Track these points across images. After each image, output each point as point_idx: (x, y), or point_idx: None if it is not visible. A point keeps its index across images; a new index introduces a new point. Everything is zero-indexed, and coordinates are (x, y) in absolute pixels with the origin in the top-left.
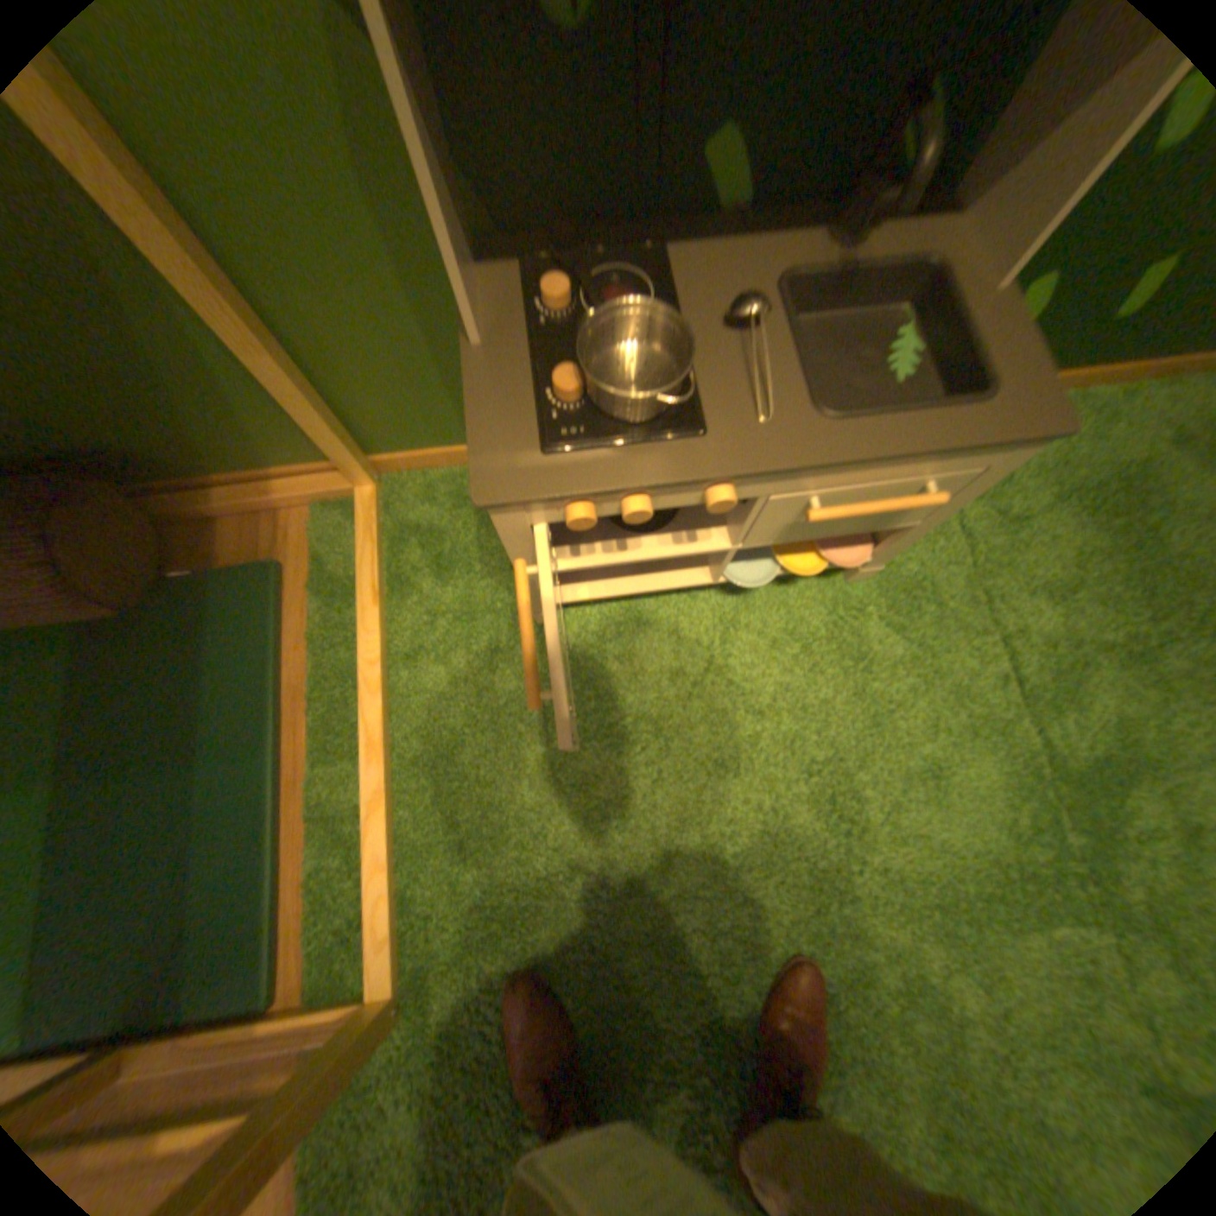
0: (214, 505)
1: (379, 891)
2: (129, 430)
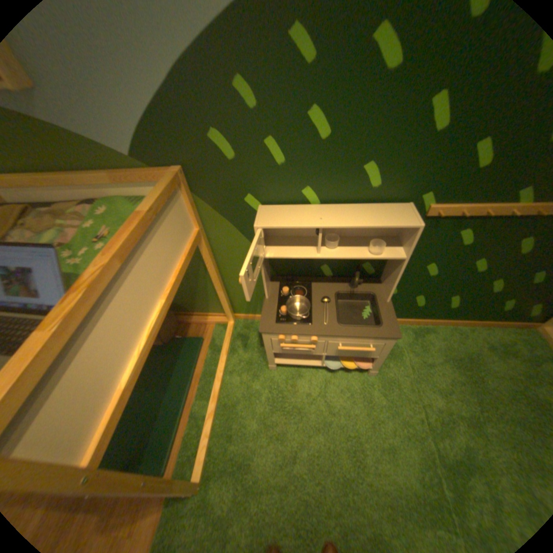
0: (192, 321)
1: (204, 444)
2: (183, 301)
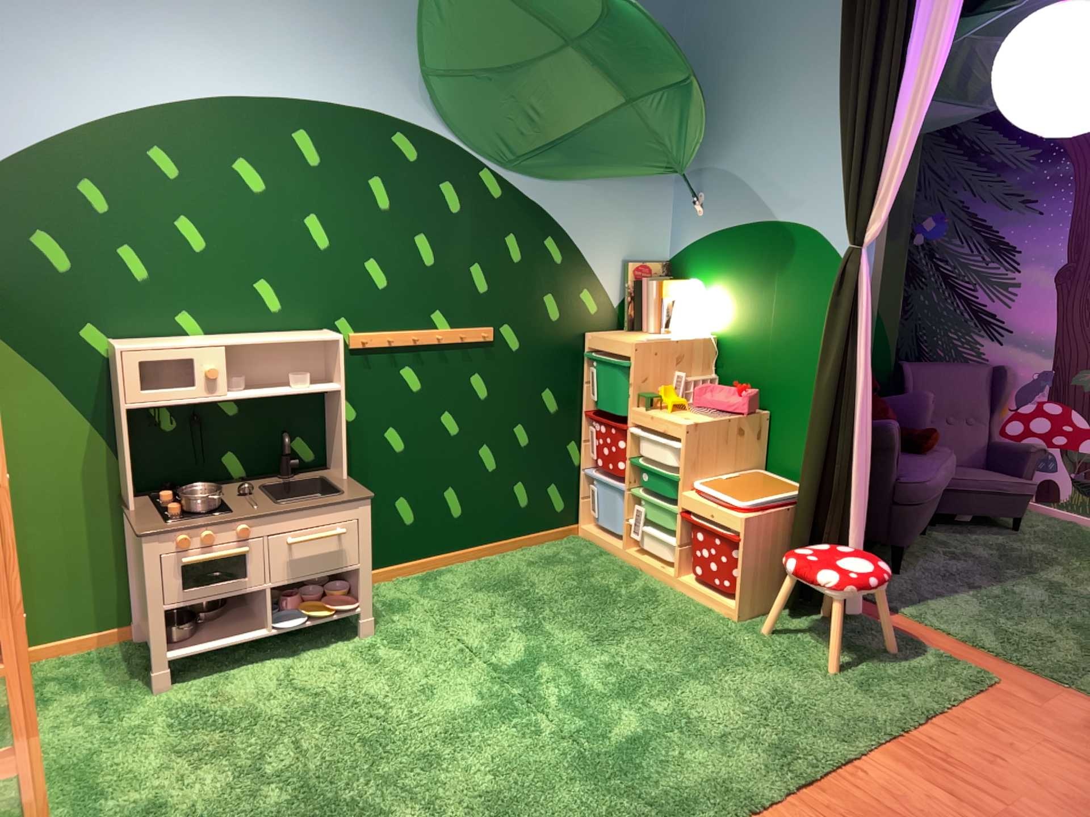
0: None
1: (37, 814)
2: None
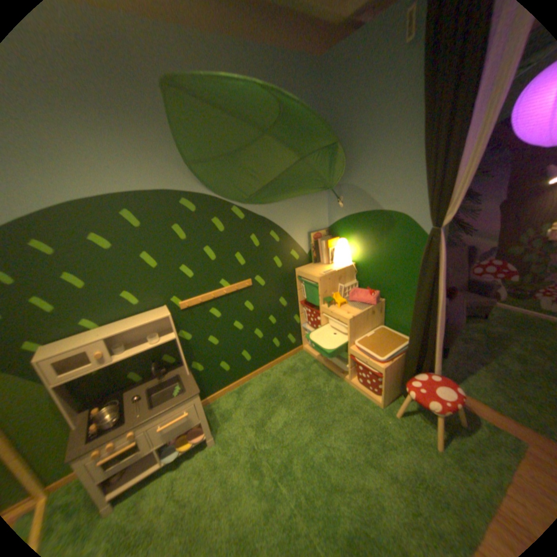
0: None
1: None
2: None
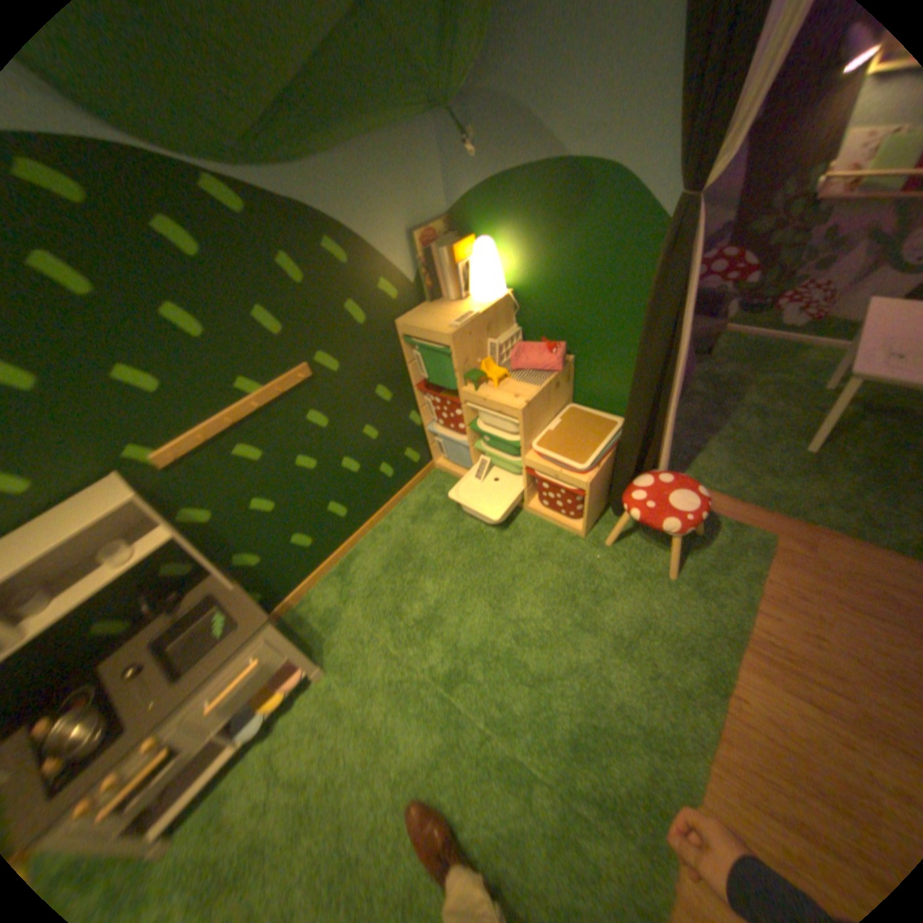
0: None
1: None
2: None
